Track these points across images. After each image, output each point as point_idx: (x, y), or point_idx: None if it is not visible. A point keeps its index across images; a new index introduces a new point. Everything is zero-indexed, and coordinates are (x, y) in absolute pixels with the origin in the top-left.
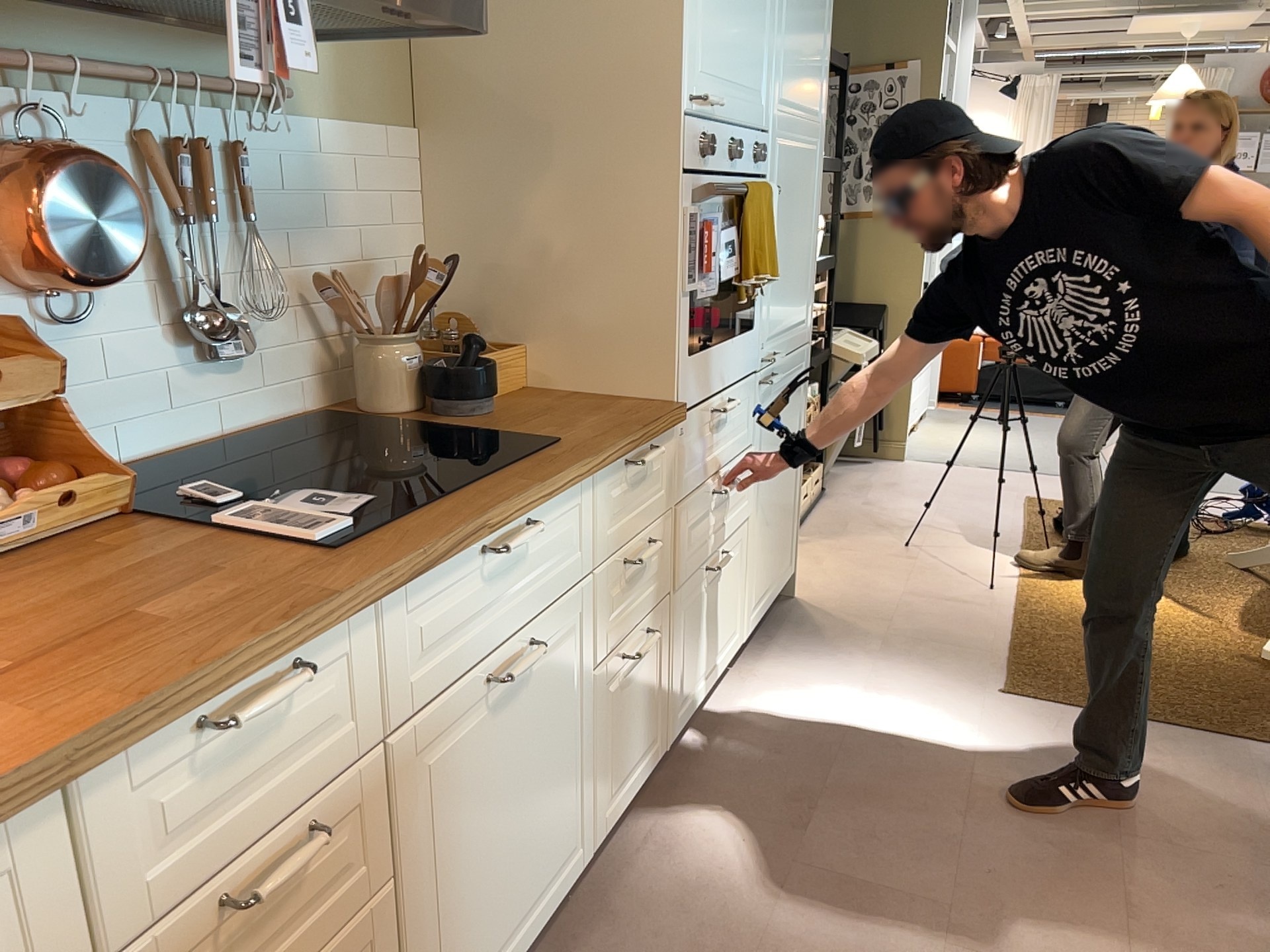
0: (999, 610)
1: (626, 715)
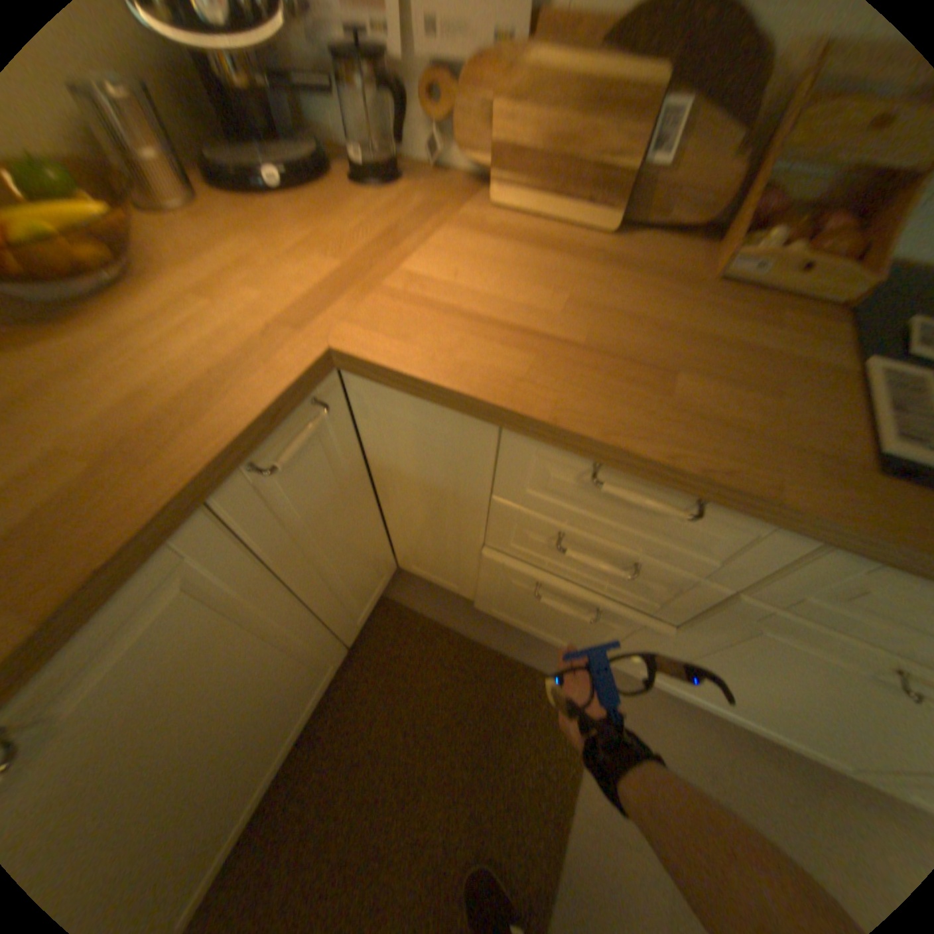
0: None
1: None
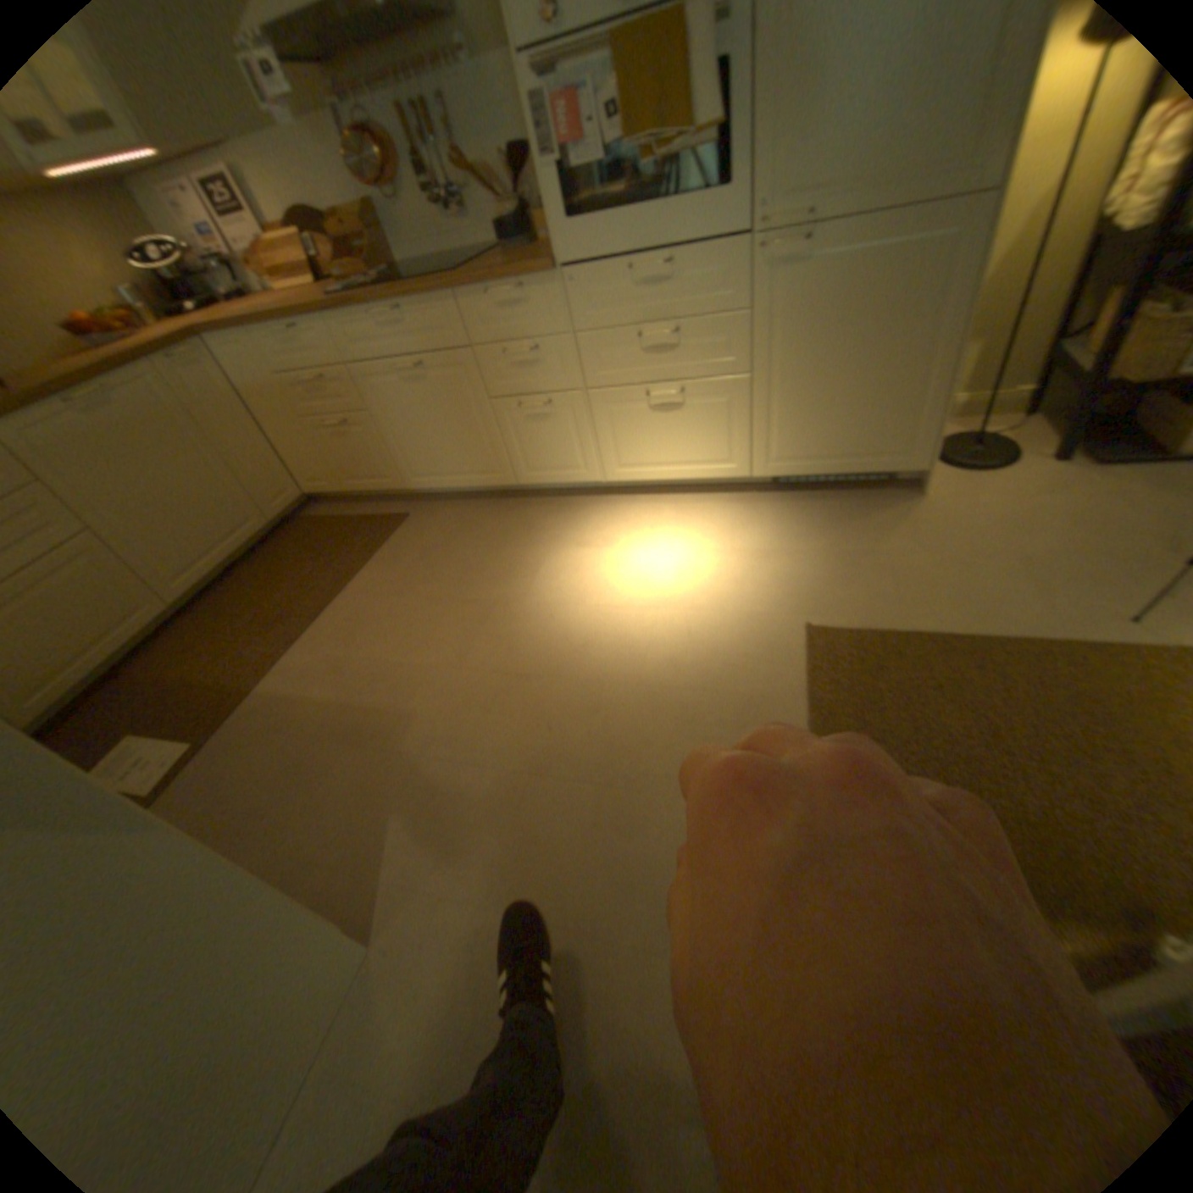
0: (1056, 630)
1: (536, 435)
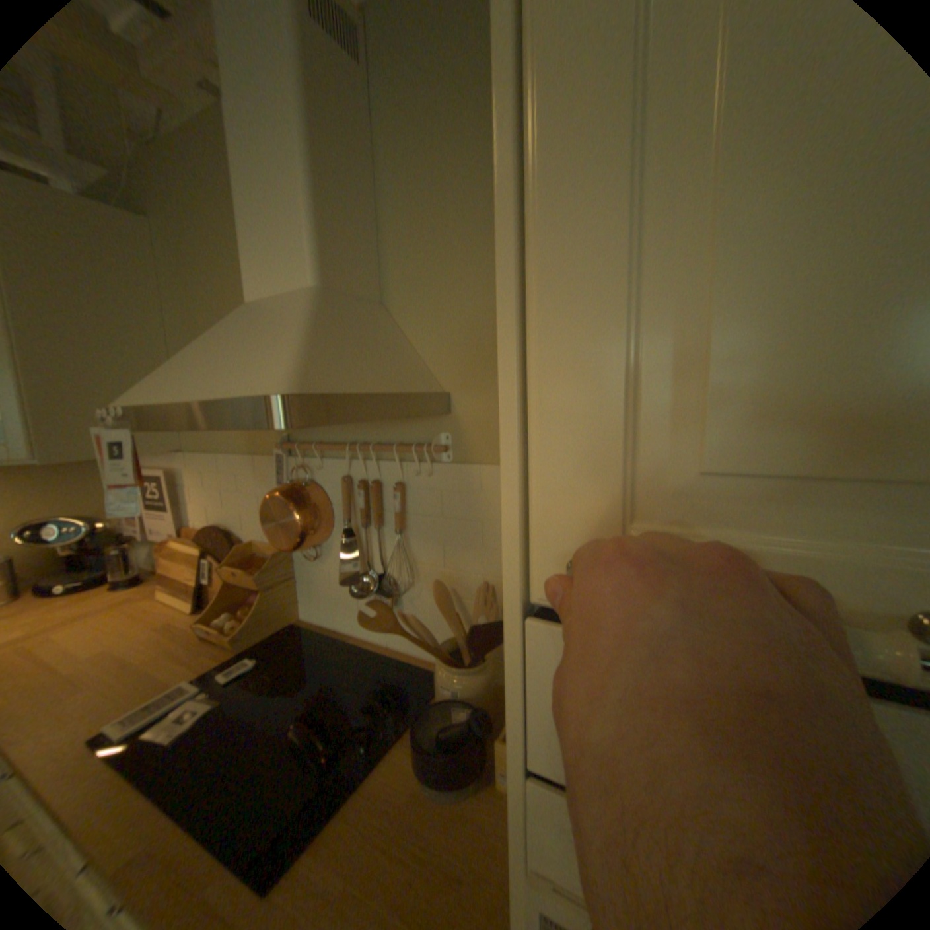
0: None
1: None
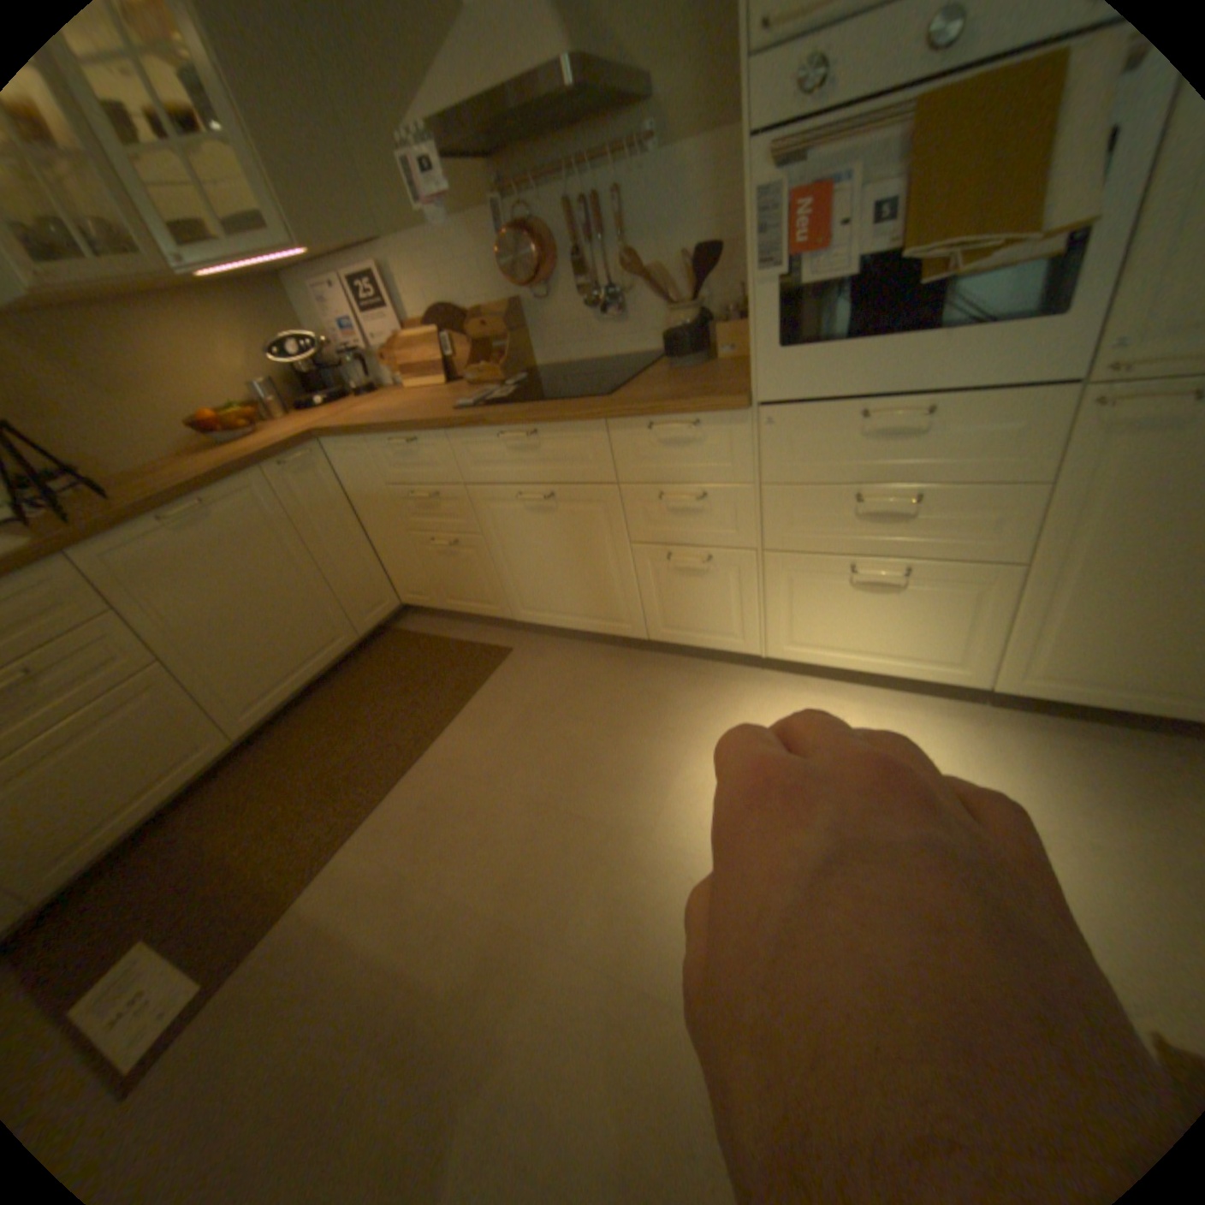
0: None
1: (681, 591)
